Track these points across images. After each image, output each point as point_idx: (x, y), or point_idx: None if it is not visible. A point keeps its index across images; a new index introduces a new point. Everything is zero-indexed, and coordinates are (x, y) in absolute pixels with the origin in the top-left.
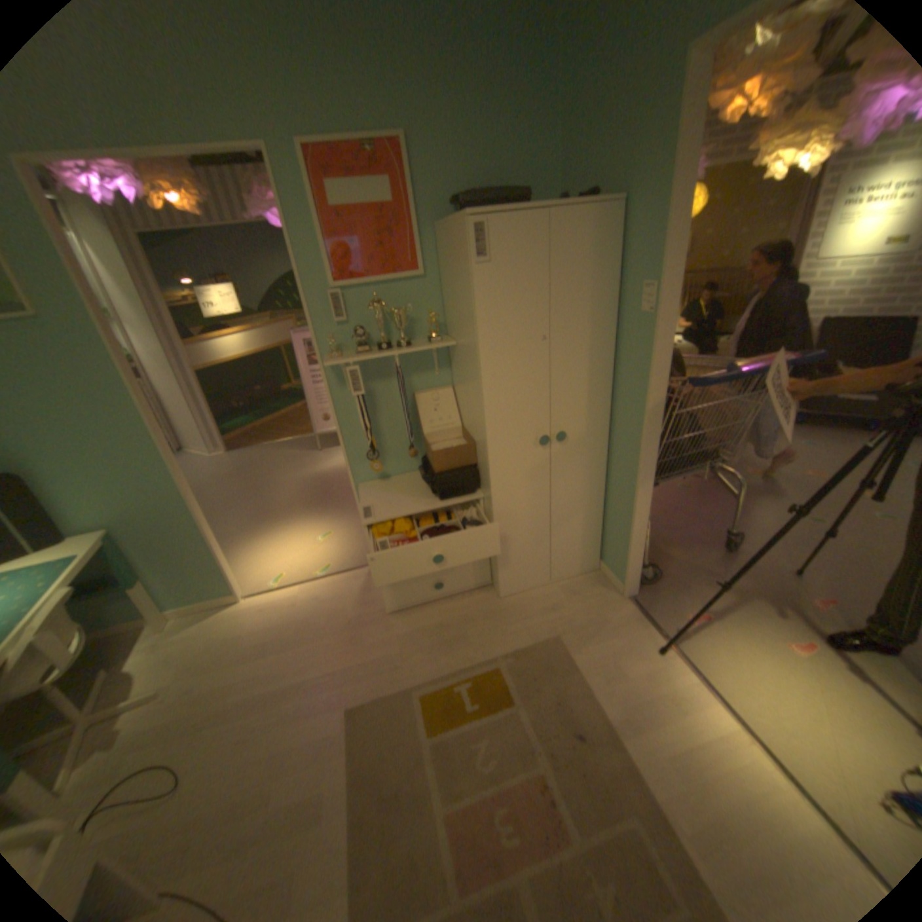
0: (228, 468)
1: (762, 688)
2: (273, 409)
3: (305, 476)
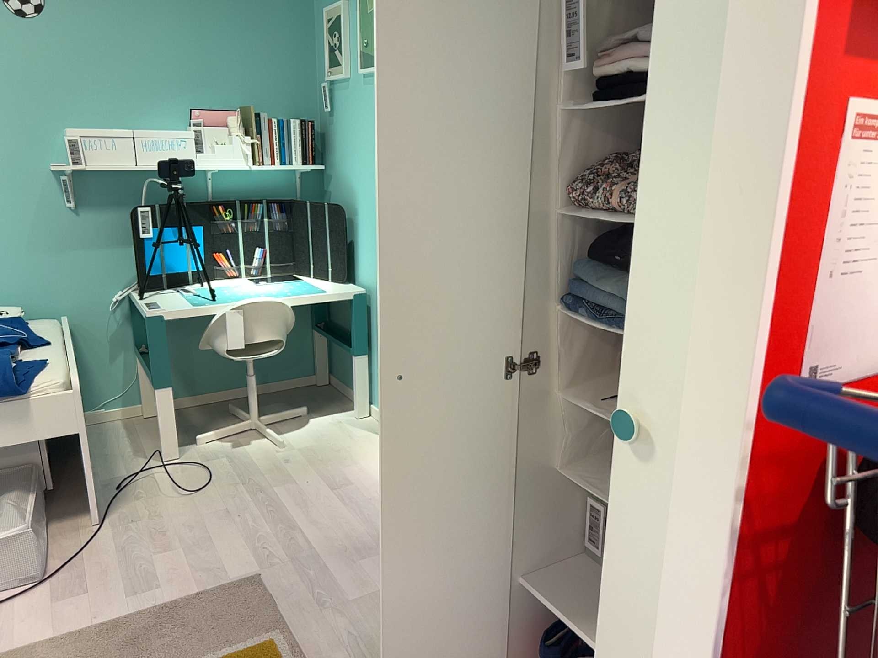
0: None
1: None
2: None
3: None
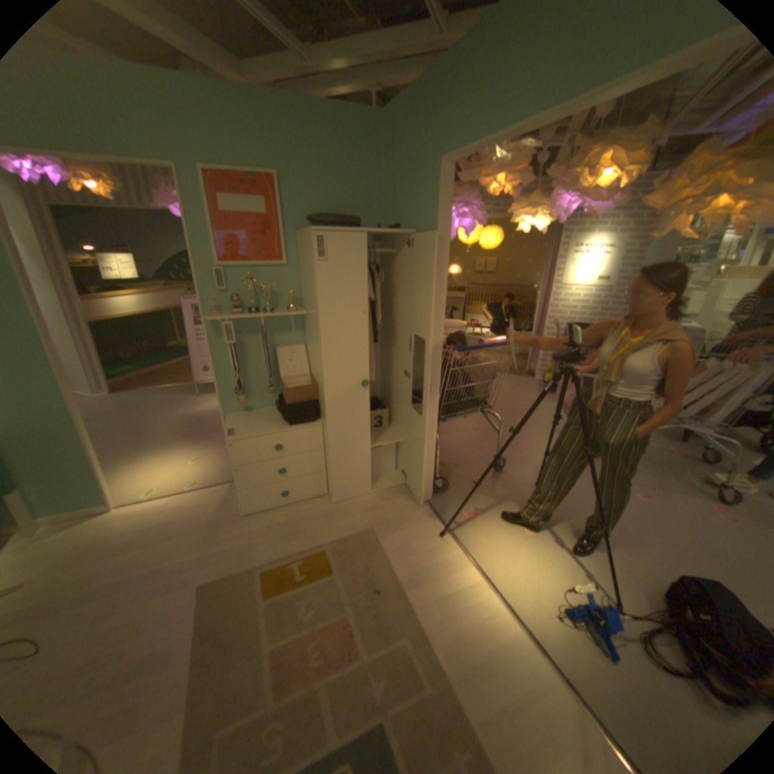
0: (110, 407)
1: (501, 556)
2: (158, 362)
3: (182, 415)
